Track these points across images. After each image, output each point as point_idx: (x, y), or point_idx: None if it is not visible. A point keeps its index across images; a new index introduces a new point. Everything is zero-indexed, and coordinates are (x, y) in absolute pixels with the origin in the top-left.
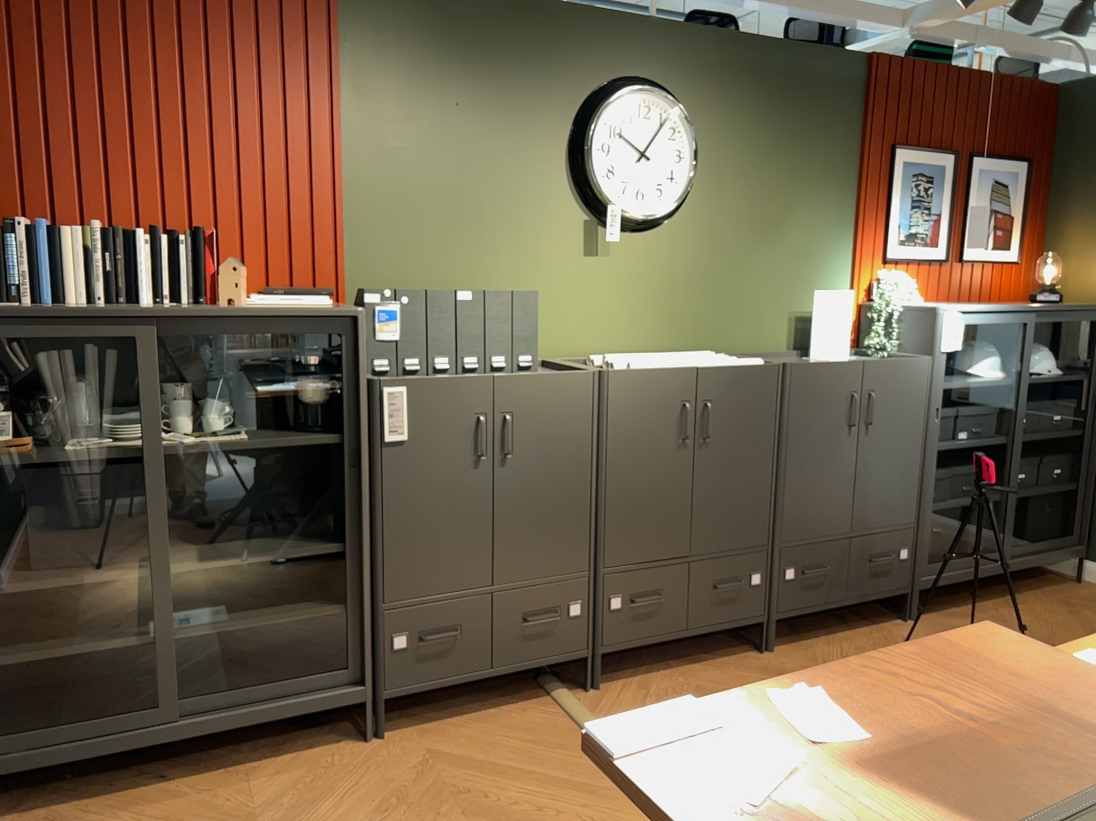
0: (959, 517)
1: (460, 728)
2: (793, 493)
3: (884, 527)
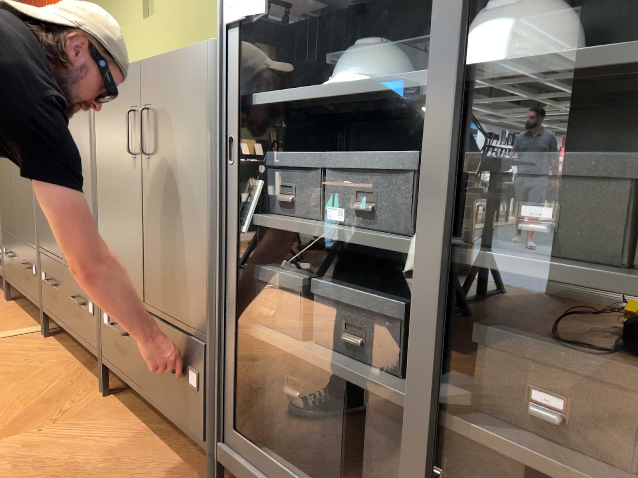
0: (342, 401)
1: (10, 313)
2: (102, 225)
3: (171, 317)
